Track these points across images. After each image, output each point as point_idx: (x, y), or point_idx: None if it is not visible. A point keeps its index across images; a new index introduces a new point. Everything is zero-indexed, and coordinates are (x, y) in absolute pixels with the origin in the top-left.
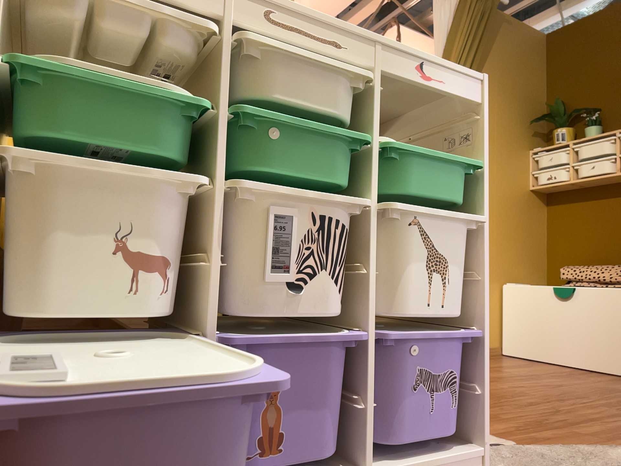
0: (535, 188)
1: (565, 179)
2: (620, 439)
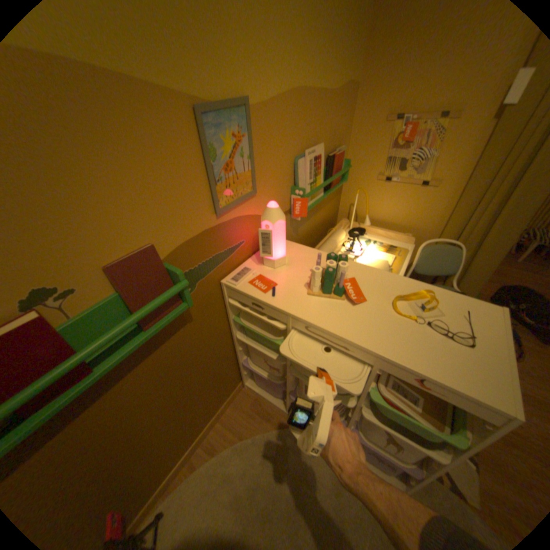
0: None
1: None
2: None
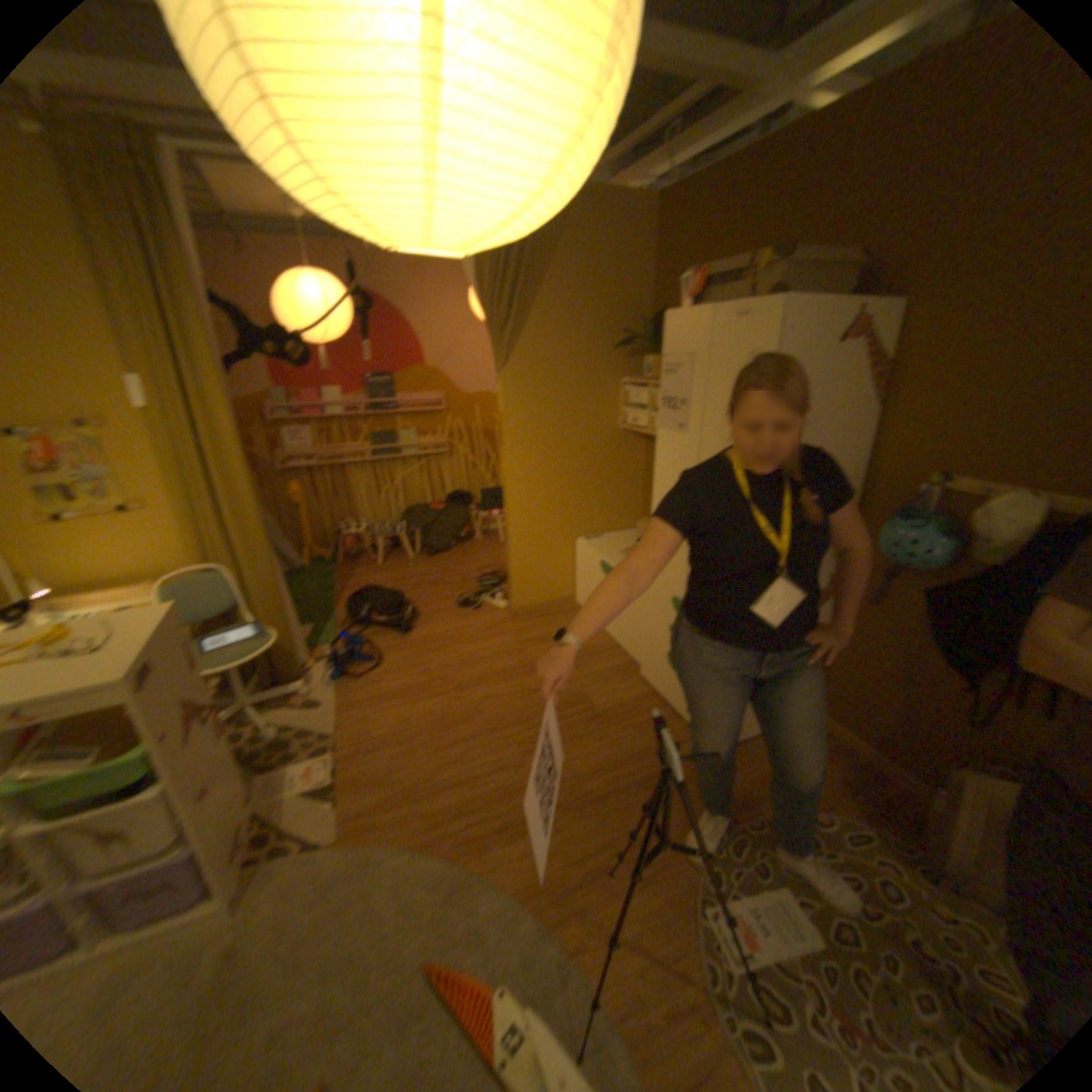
0: (626, 429)
1: (647, 428)
2: (433, 838)
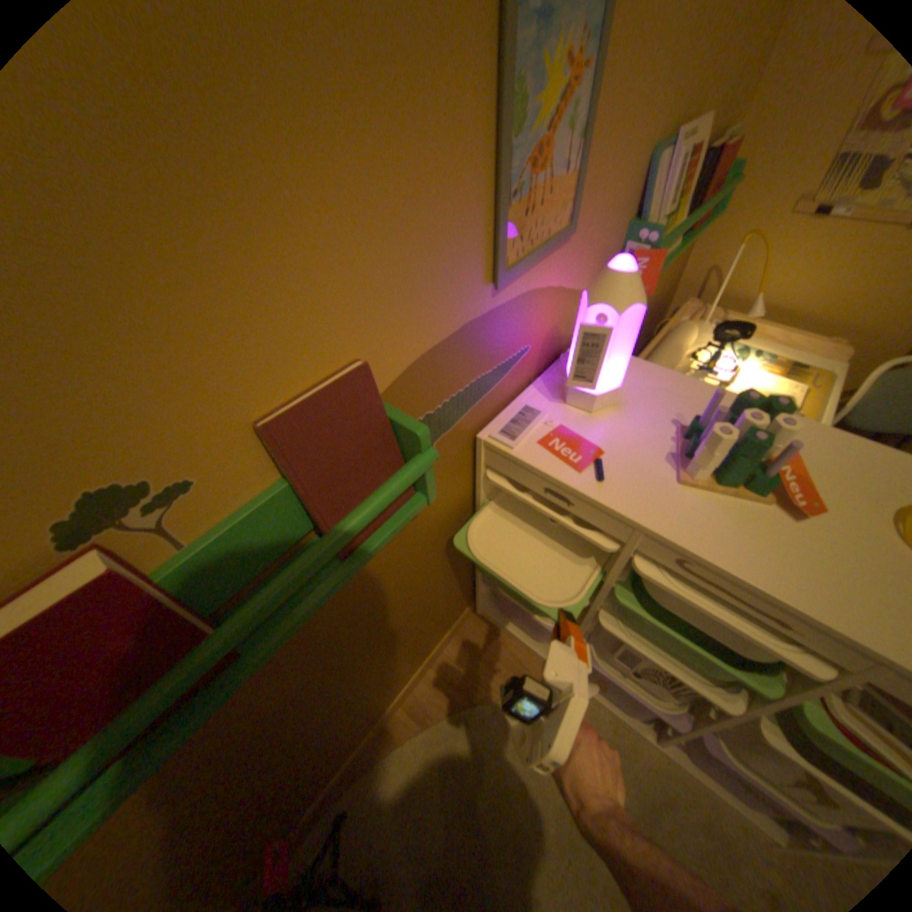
0: None
1: None
2: None
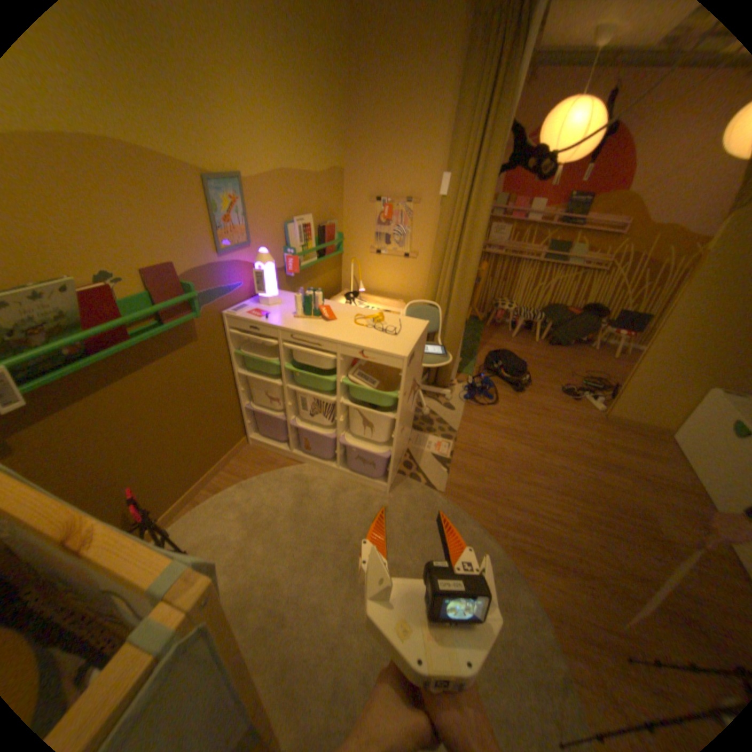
0: None
1: None
2: (502, 532)
